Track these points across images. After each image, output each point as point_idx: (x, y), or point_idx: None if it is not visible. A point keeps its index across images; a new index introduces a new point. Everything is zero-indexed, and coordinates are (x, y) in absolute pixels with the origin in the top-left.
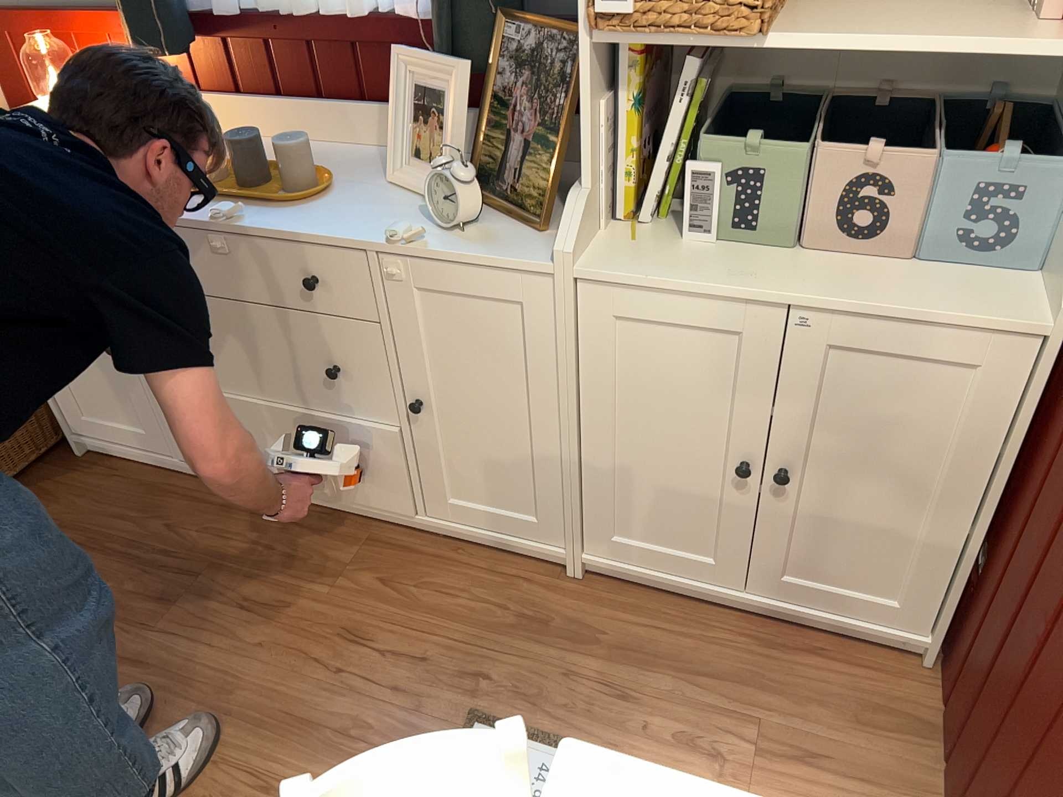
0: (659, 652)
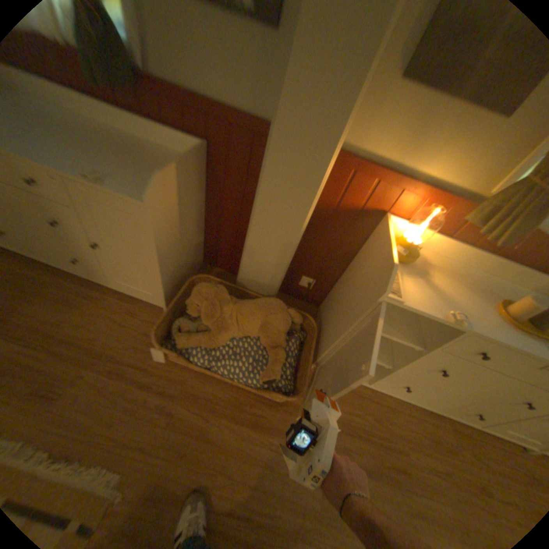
0: None
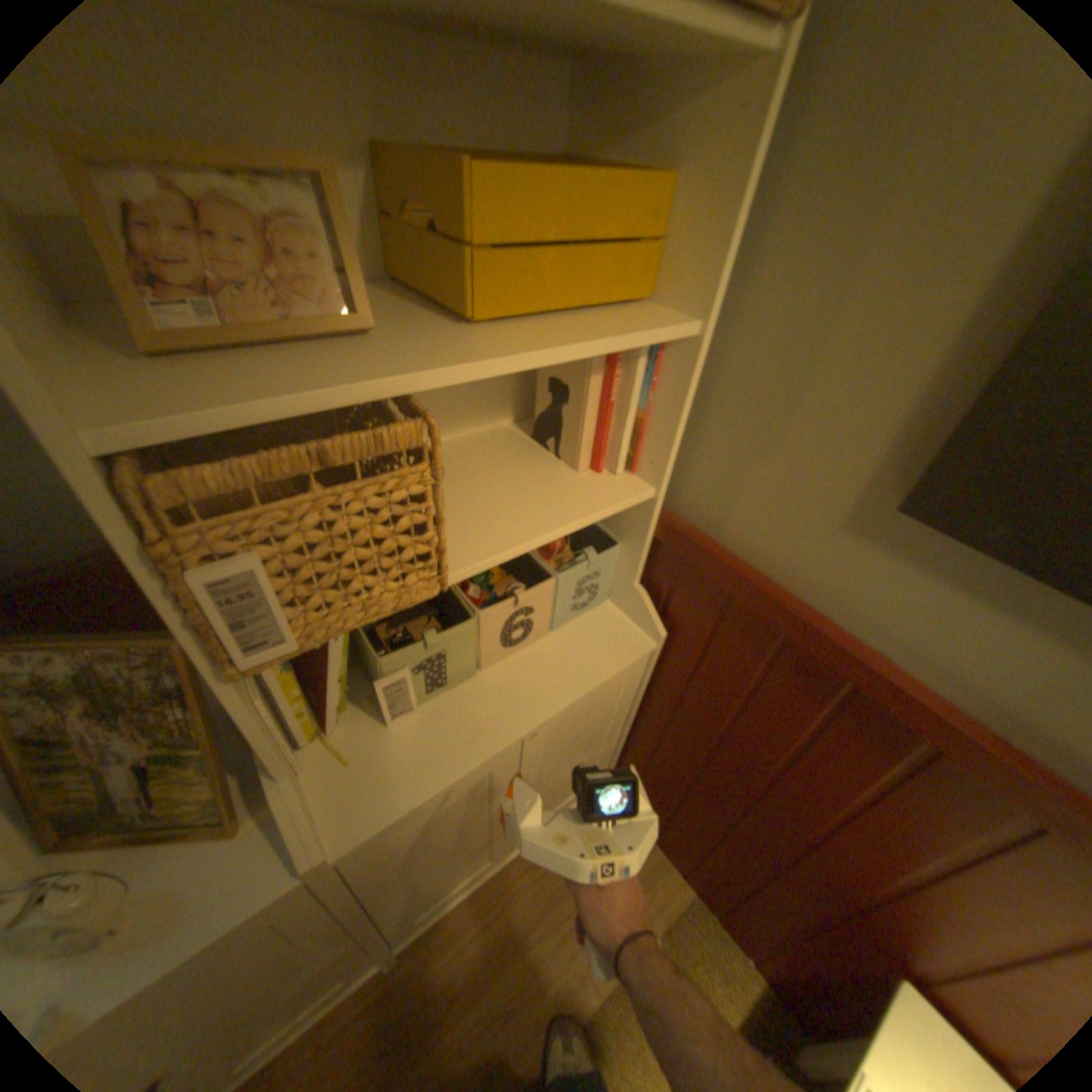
0: (498, 955)
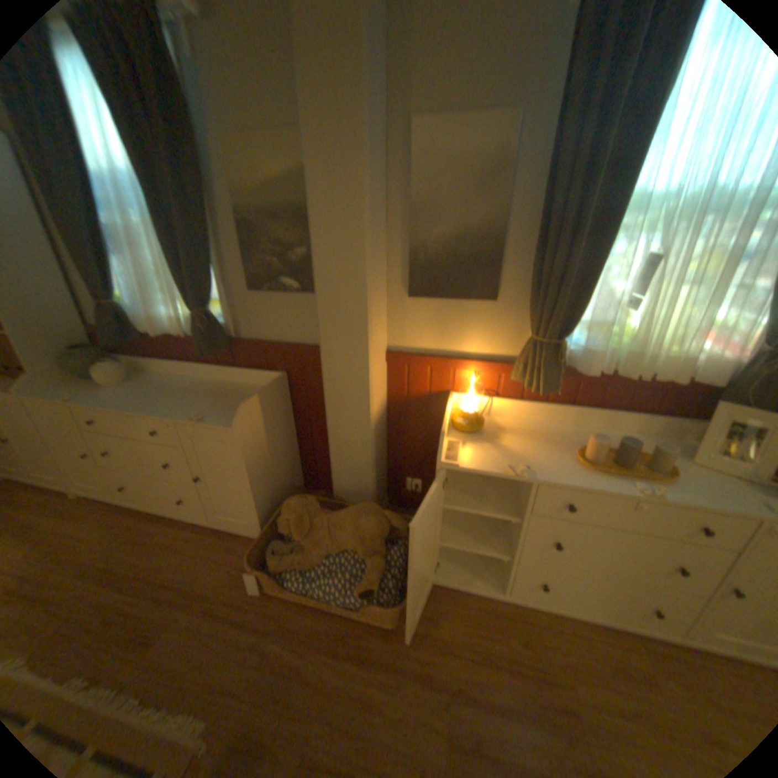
0: None
